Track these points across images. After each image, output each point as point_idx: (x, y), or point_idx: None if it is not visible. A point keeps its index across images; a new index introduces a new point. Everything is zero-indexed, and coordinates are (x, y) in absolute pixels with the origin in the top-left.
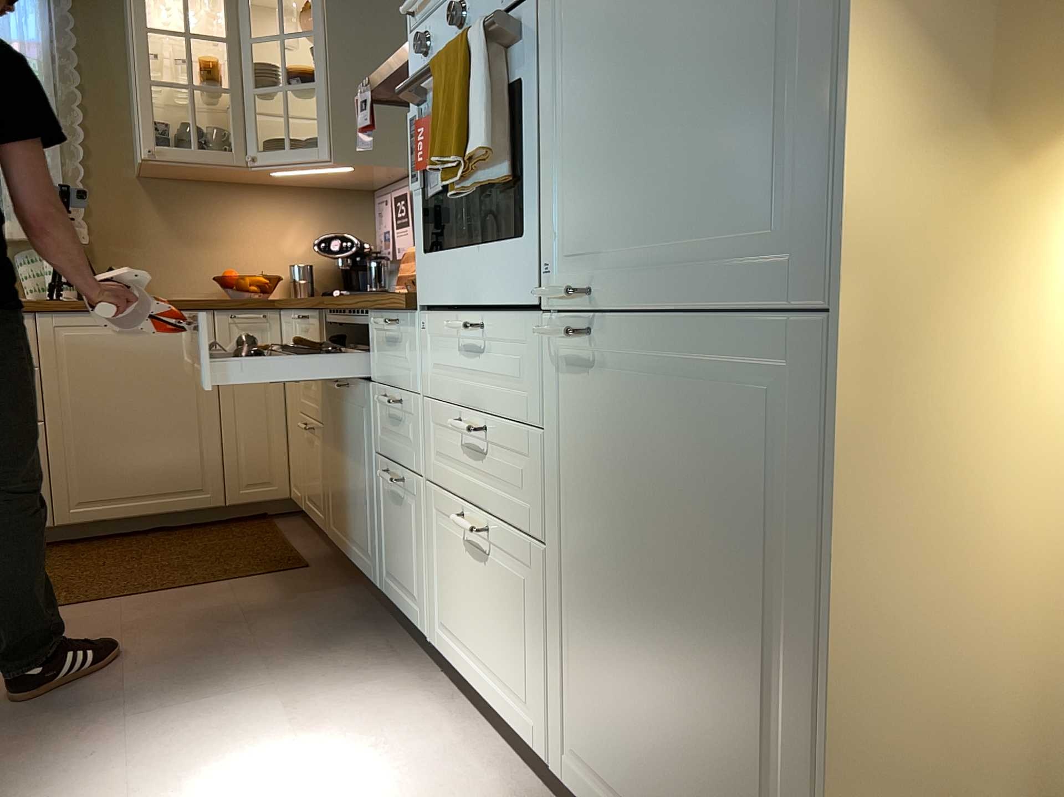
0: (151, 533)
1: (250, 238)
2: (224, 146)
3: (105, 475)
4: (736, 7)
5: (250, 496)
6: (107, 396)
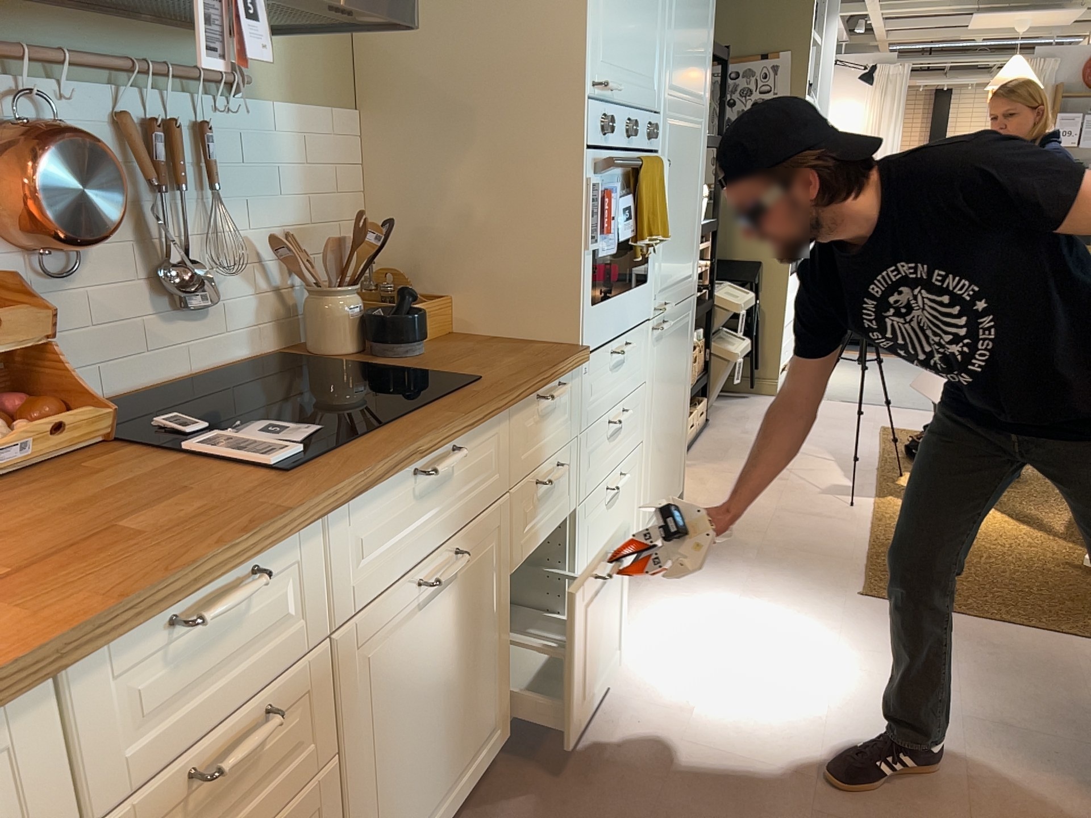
0: None
1: None
2: None
3: None
4: (691, 204)
5: None
6: None
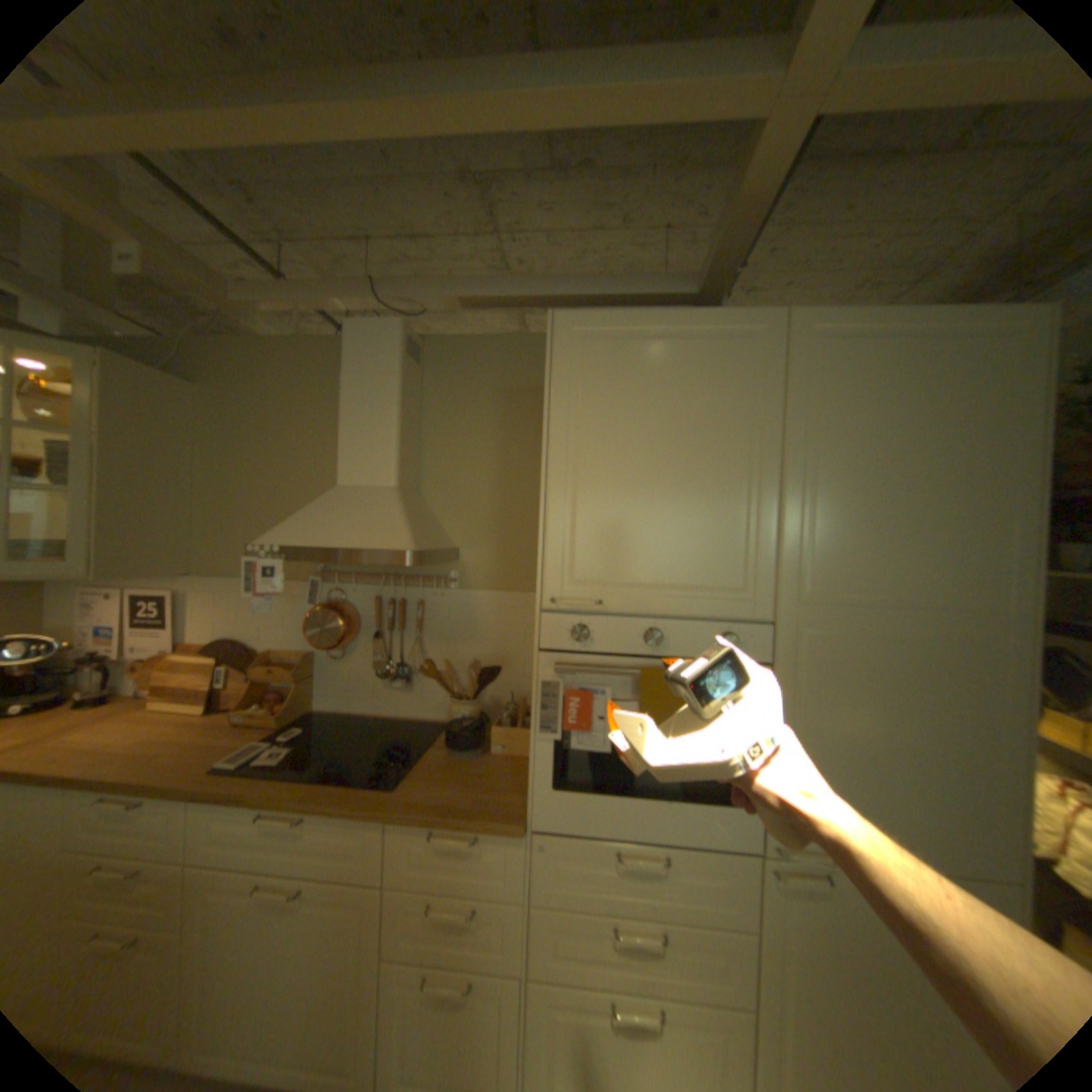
0: None
1: None
2: None
3: None
4: (953, 743)
5: None
6: None
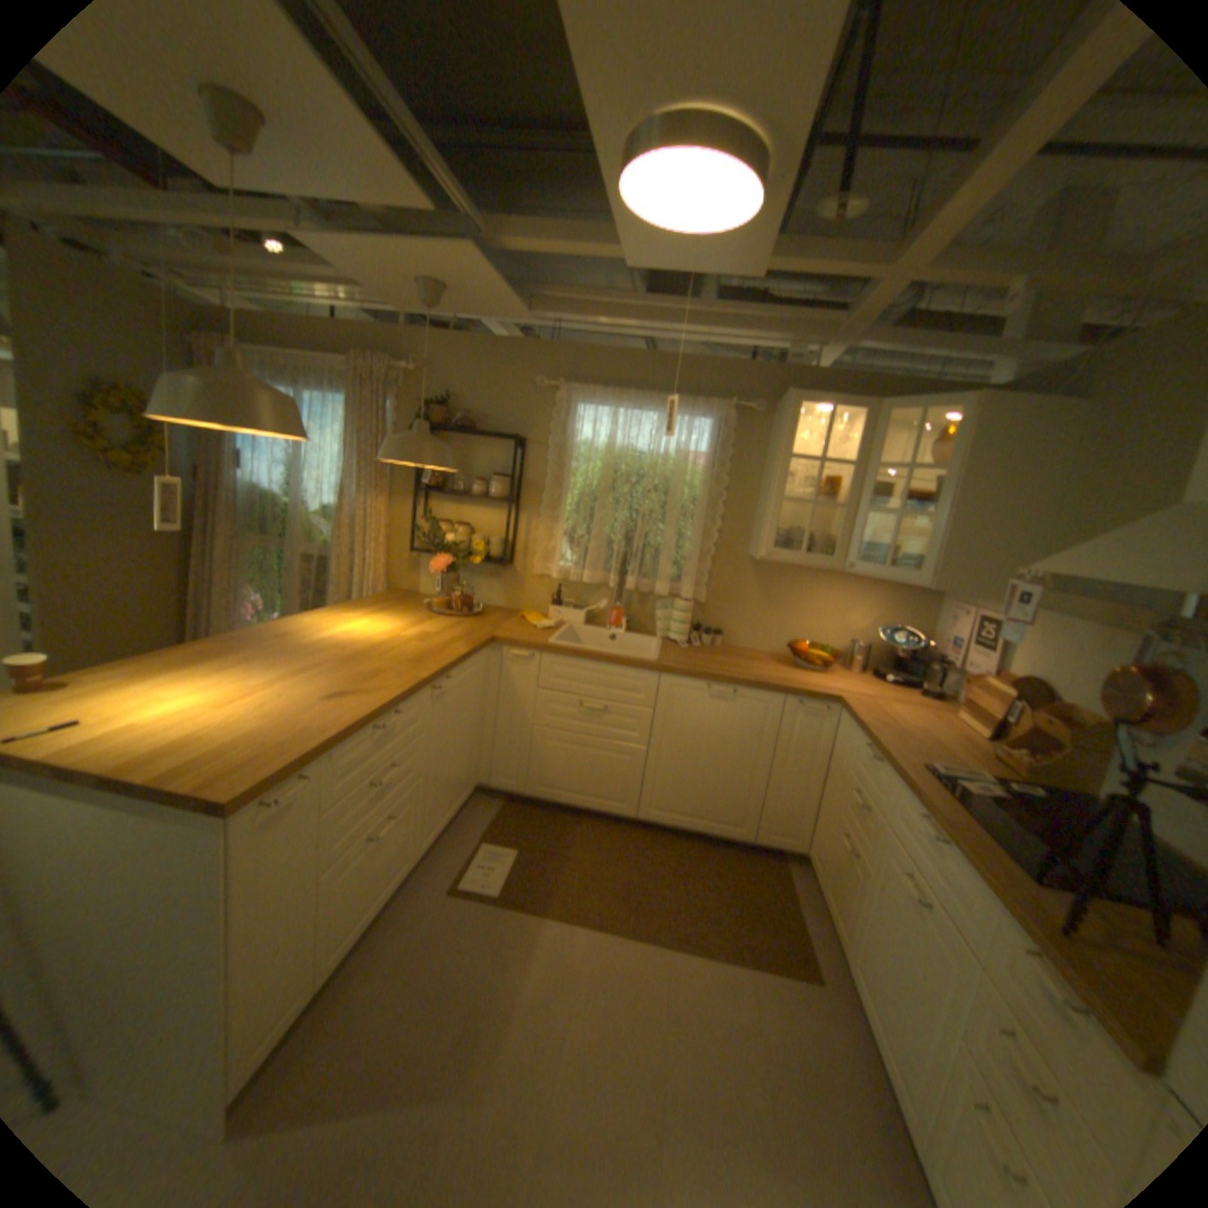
0: (696, 841)
1: (822, 611)
2: (826, 549)
3: (677, 795)
4: None
5: (775, 843)
6: (692, 741)
